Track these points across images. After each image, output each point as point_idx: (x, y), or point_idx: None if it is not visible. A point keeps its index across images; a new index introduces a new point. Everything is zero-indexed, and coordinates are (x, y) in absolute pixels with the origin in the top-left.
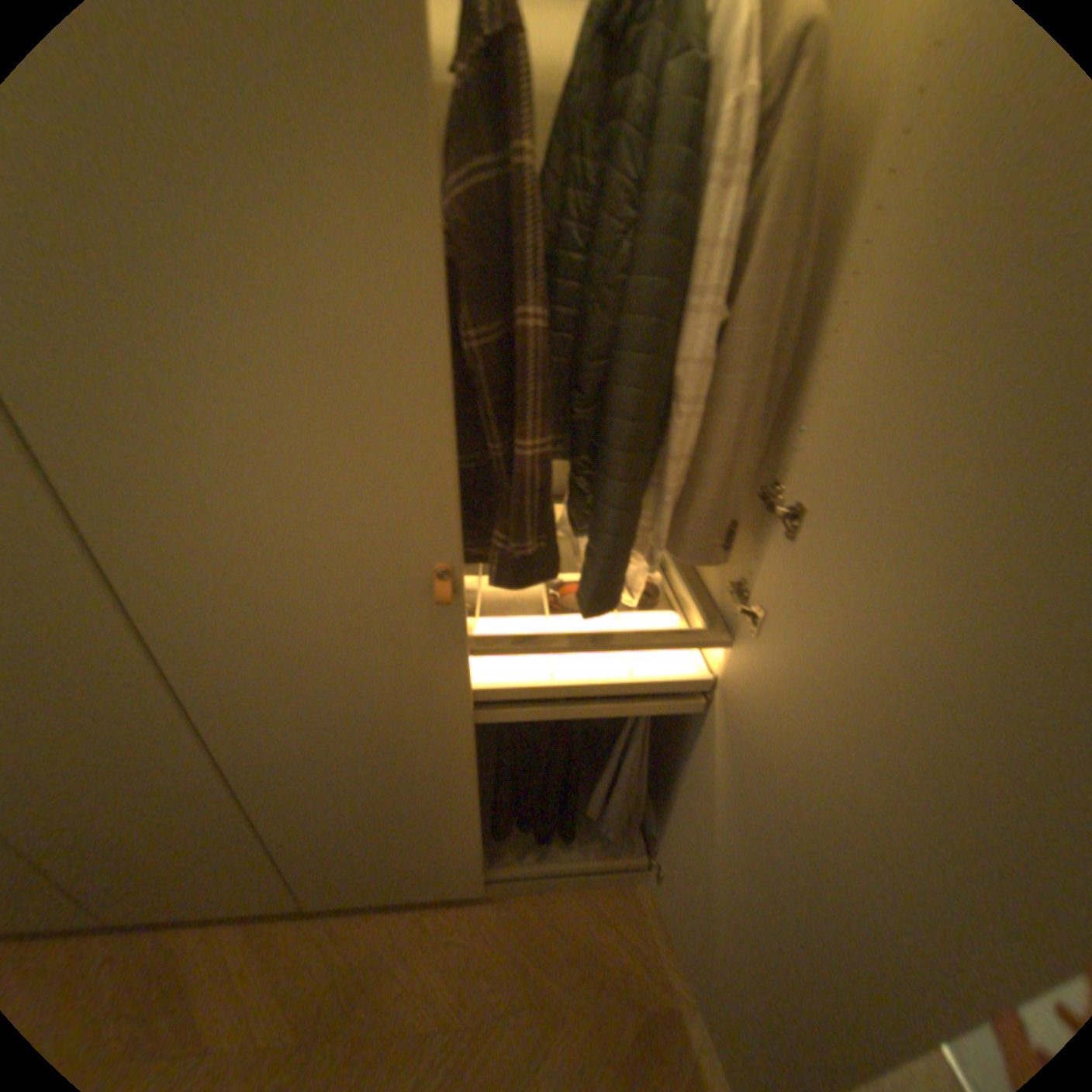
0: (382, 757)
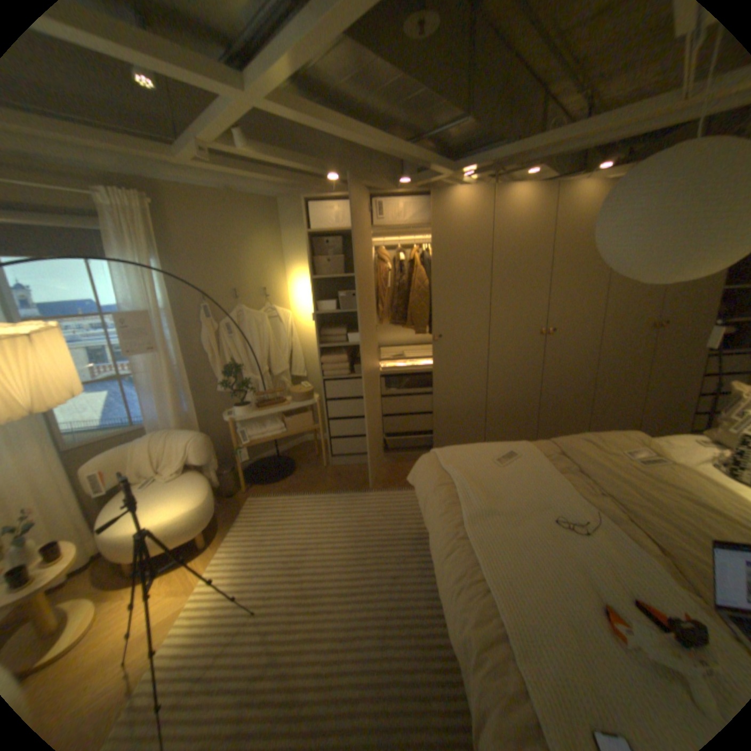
0: (631, 372)
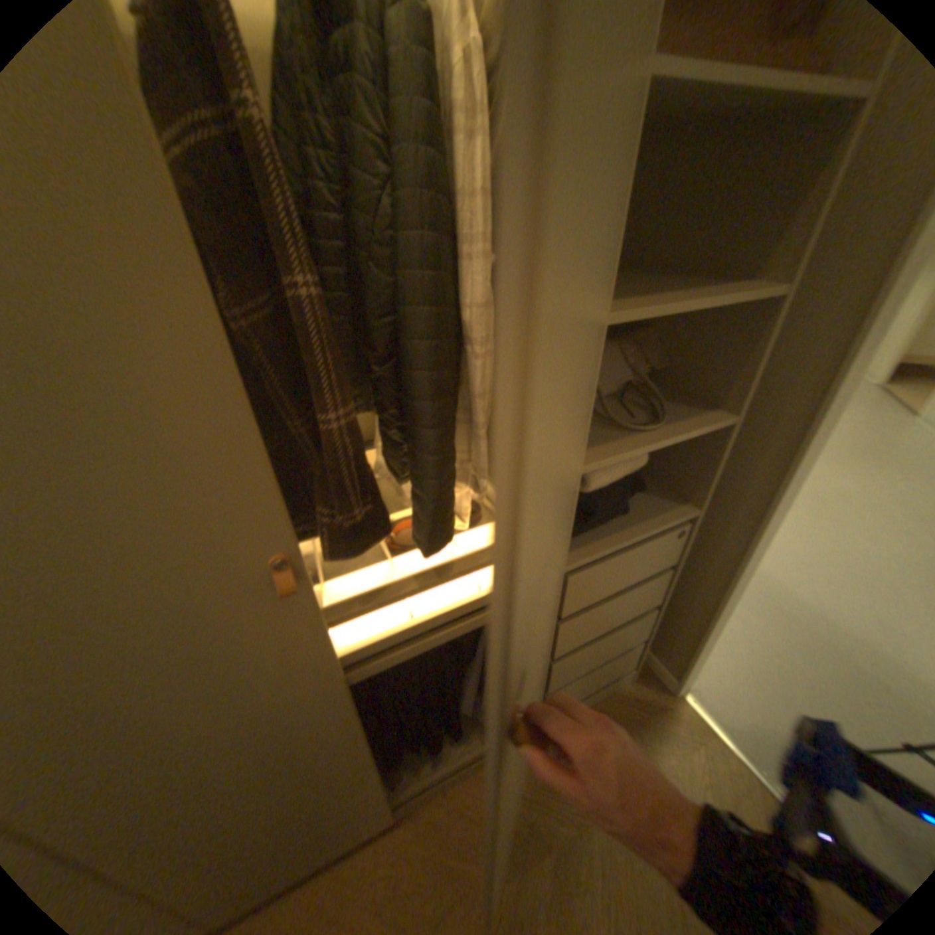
0: (259, 759)
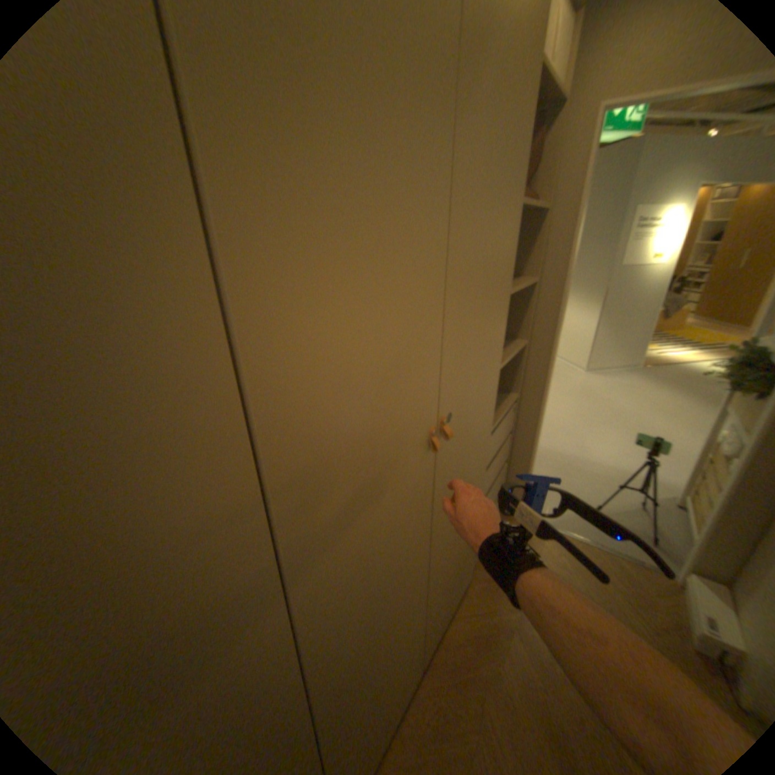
0: (401, 595)
